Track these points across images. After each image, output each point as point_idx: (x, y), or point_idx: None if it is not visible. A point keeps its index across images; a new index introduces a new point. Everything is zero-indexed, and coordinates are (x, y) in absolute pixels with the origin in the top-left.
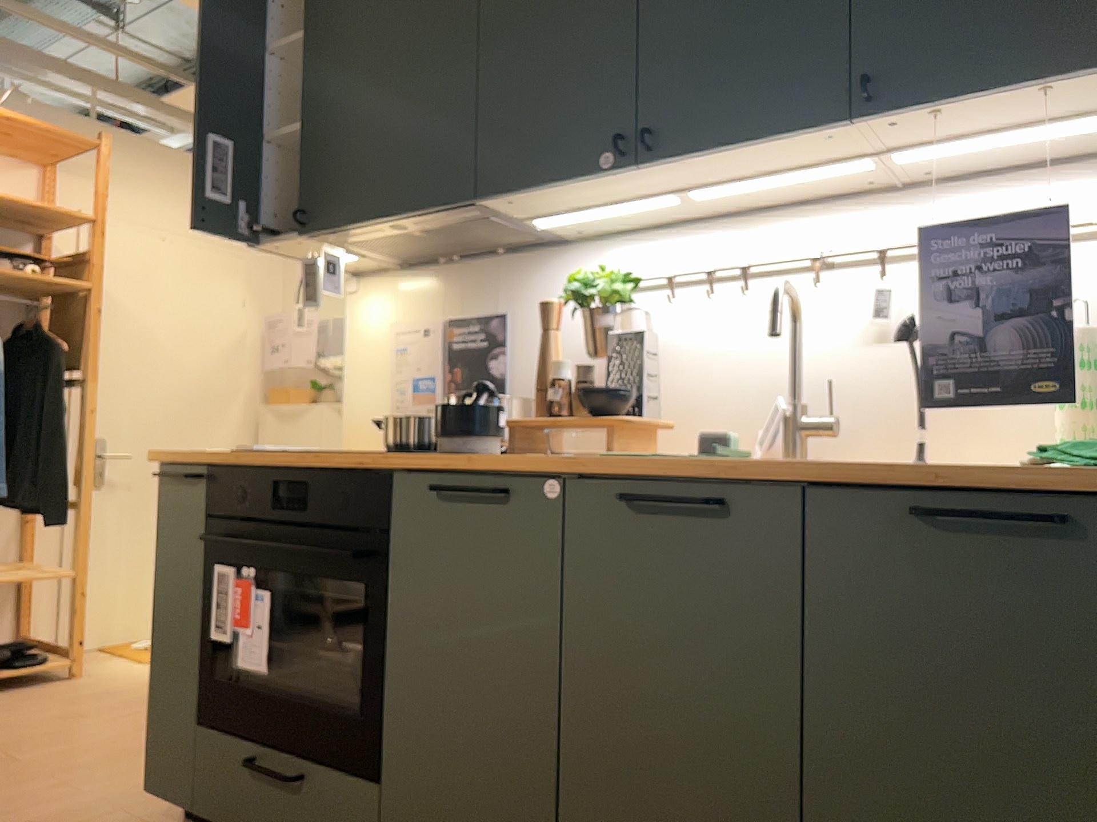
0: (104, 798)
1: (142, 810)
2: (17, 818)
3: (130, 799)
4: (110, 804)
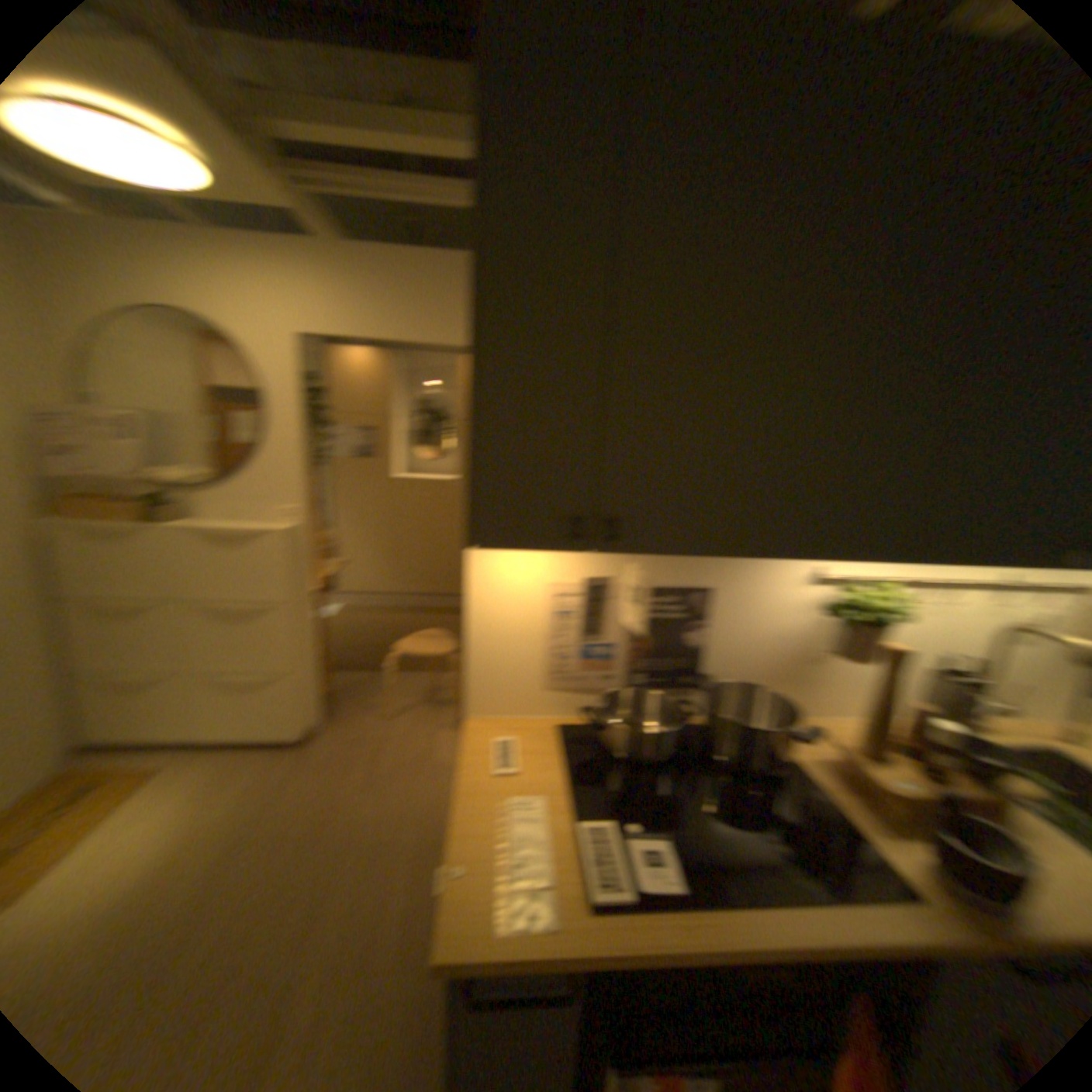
0: None
1: None
2: None
3: None
4: None
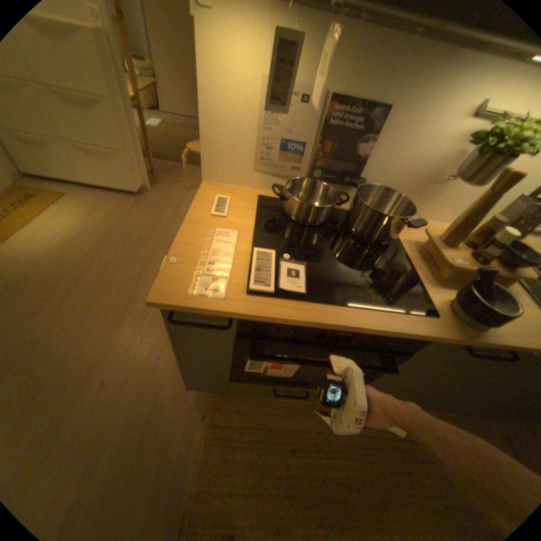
0: (138, 378)
1: (168, 378)
2: (112, 420)
3: (152, 372)
4: (146, 381)
